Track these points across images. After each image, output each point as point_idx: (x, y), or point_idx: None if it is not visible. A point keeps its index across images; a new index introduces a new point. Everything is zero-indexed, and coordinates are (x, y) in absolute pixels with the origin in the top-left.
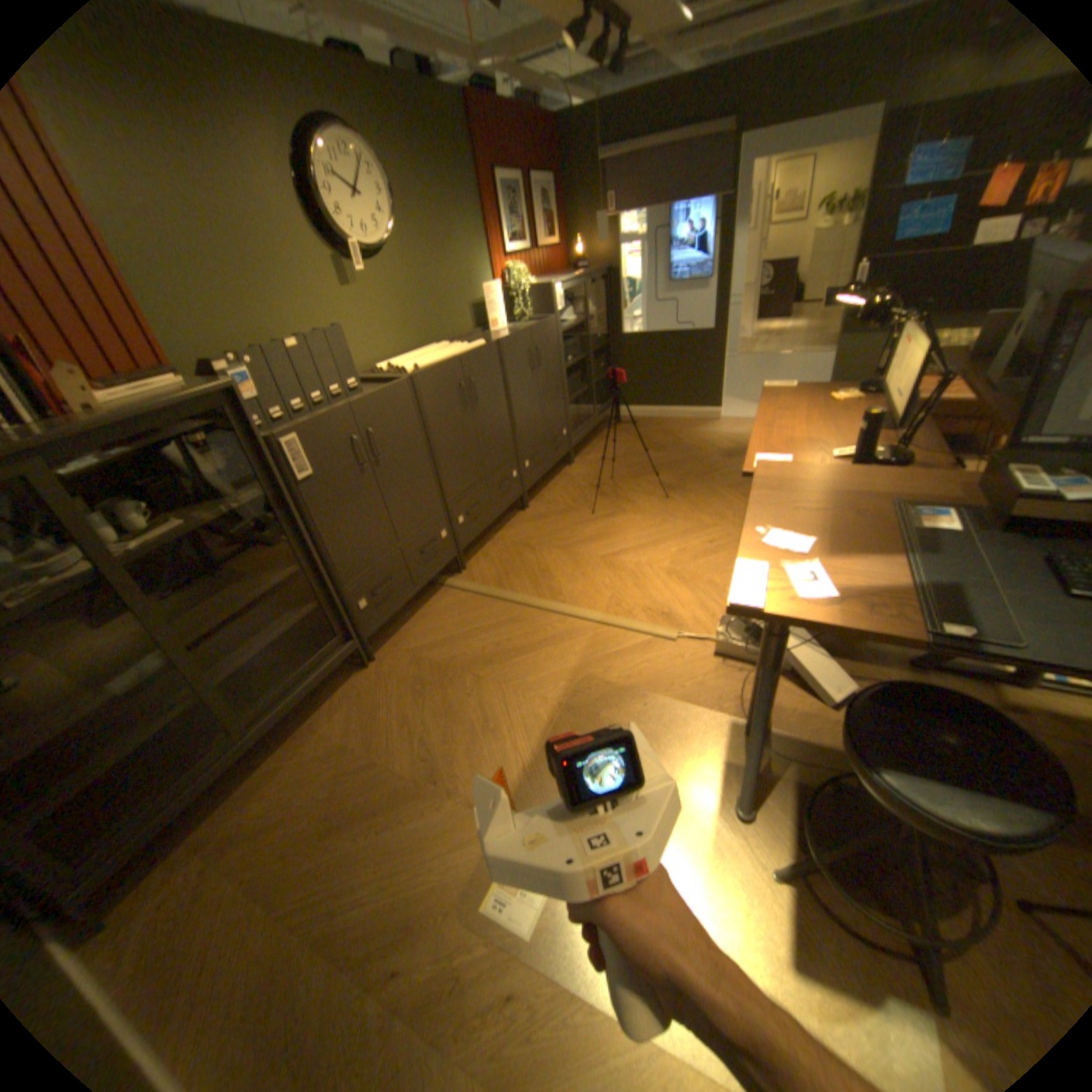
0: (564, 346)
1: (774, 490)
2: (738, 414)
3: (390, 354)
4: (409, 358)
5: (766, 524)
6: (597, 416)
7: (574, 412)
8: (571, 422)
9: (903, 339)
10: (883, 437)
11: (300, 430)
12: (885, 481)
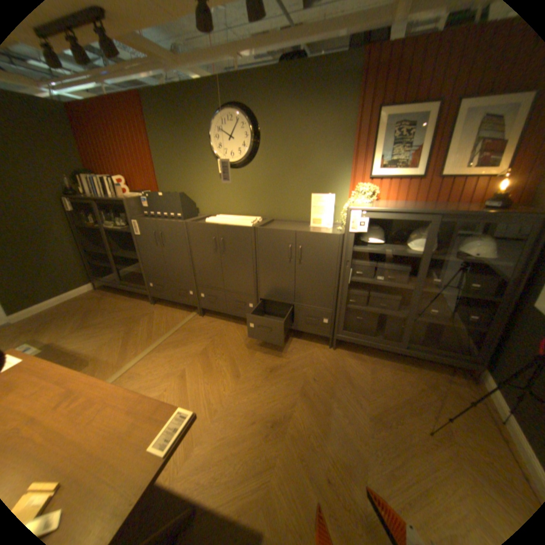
0: (376, 265)
1: None
2: None
3: (238, 213)
4: (226, 217)
5: None
6: (411, 349)
7: (371, 321)
8: (343, 321)
9: None
10: None
11: (138, 220)
12: None
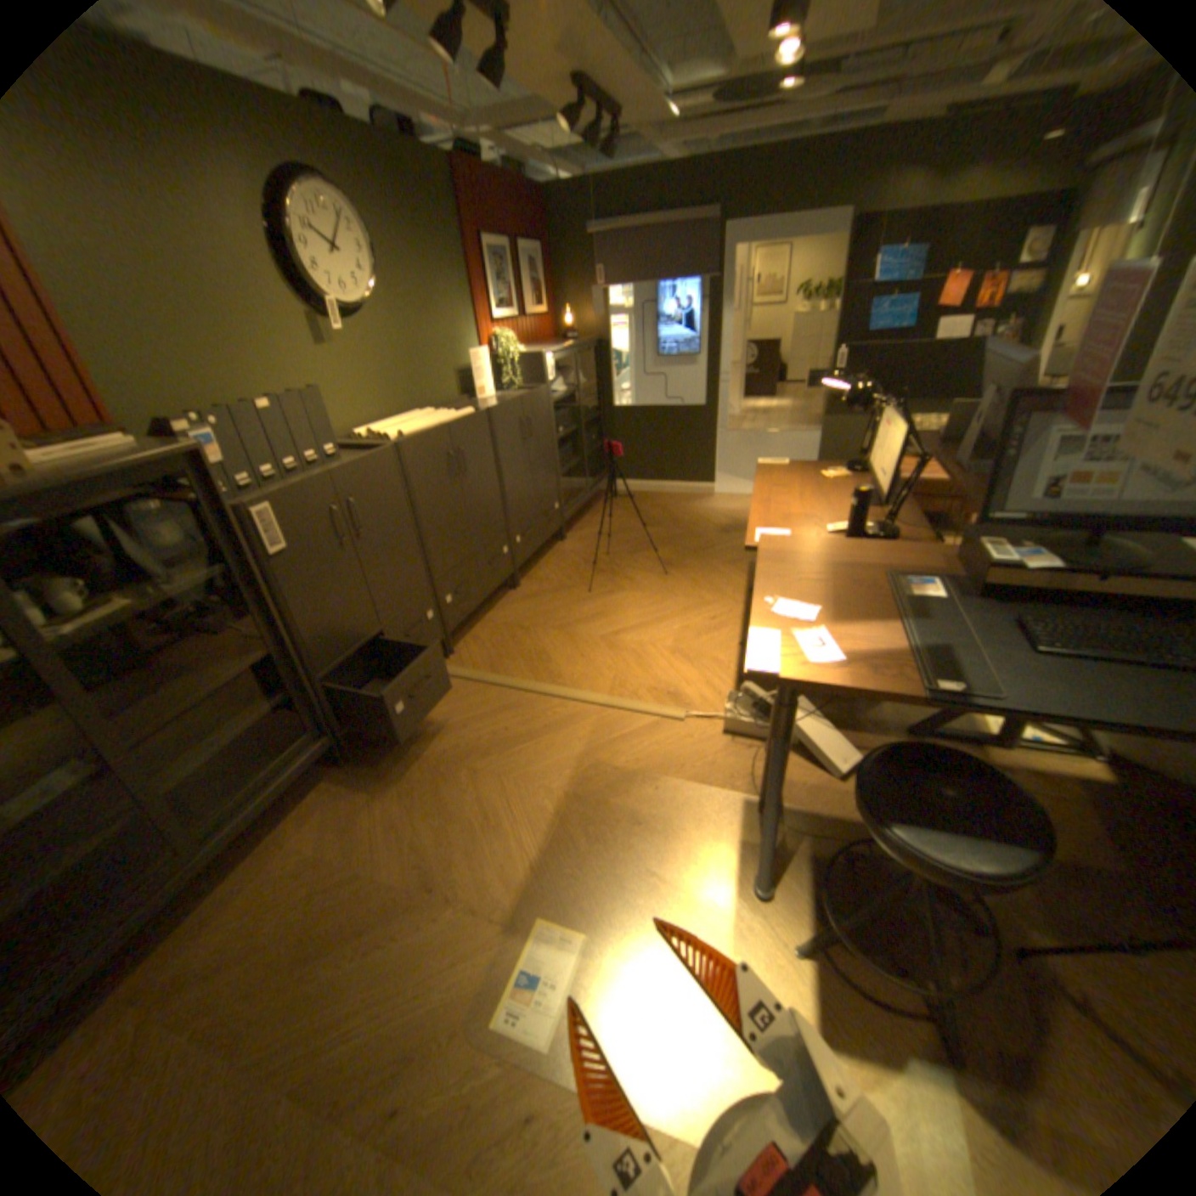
0: (555, 417)
1: (778, 563)
2: (732, 491)
3: (370, 419)
4: (393, 424)
5: (774, 595)
6: (591, 490)
7: (567, 485)
8: (564, 496)
9: (884, 423)
10: (872, 513)
11: (275, 499)
12: (877, 554)
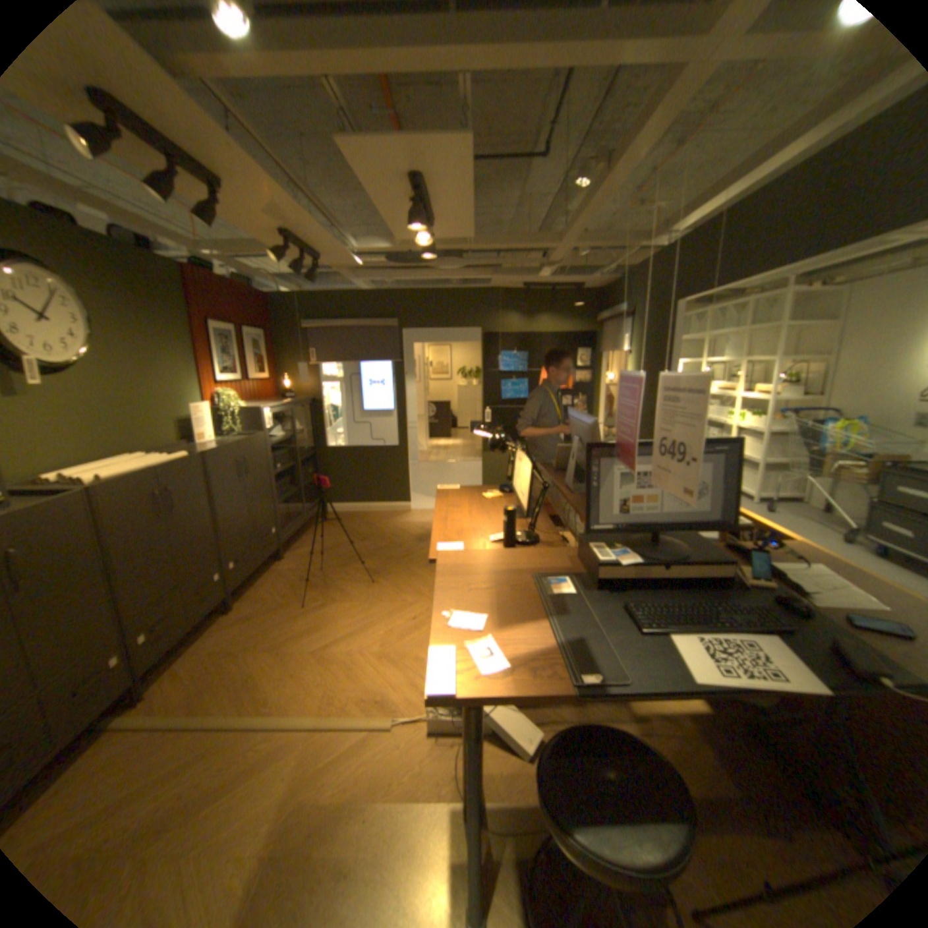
0: (274, 455)
1: (452, 576)
2: (424, 506)
3: (66, 462)
4: (92, 467)
5: (450, 607)
6: (308, 513)
7: (285, 510)
8: (281, 520)
9: (517, 461)
10: (518, 526)
11: None
12: (525, 559)
